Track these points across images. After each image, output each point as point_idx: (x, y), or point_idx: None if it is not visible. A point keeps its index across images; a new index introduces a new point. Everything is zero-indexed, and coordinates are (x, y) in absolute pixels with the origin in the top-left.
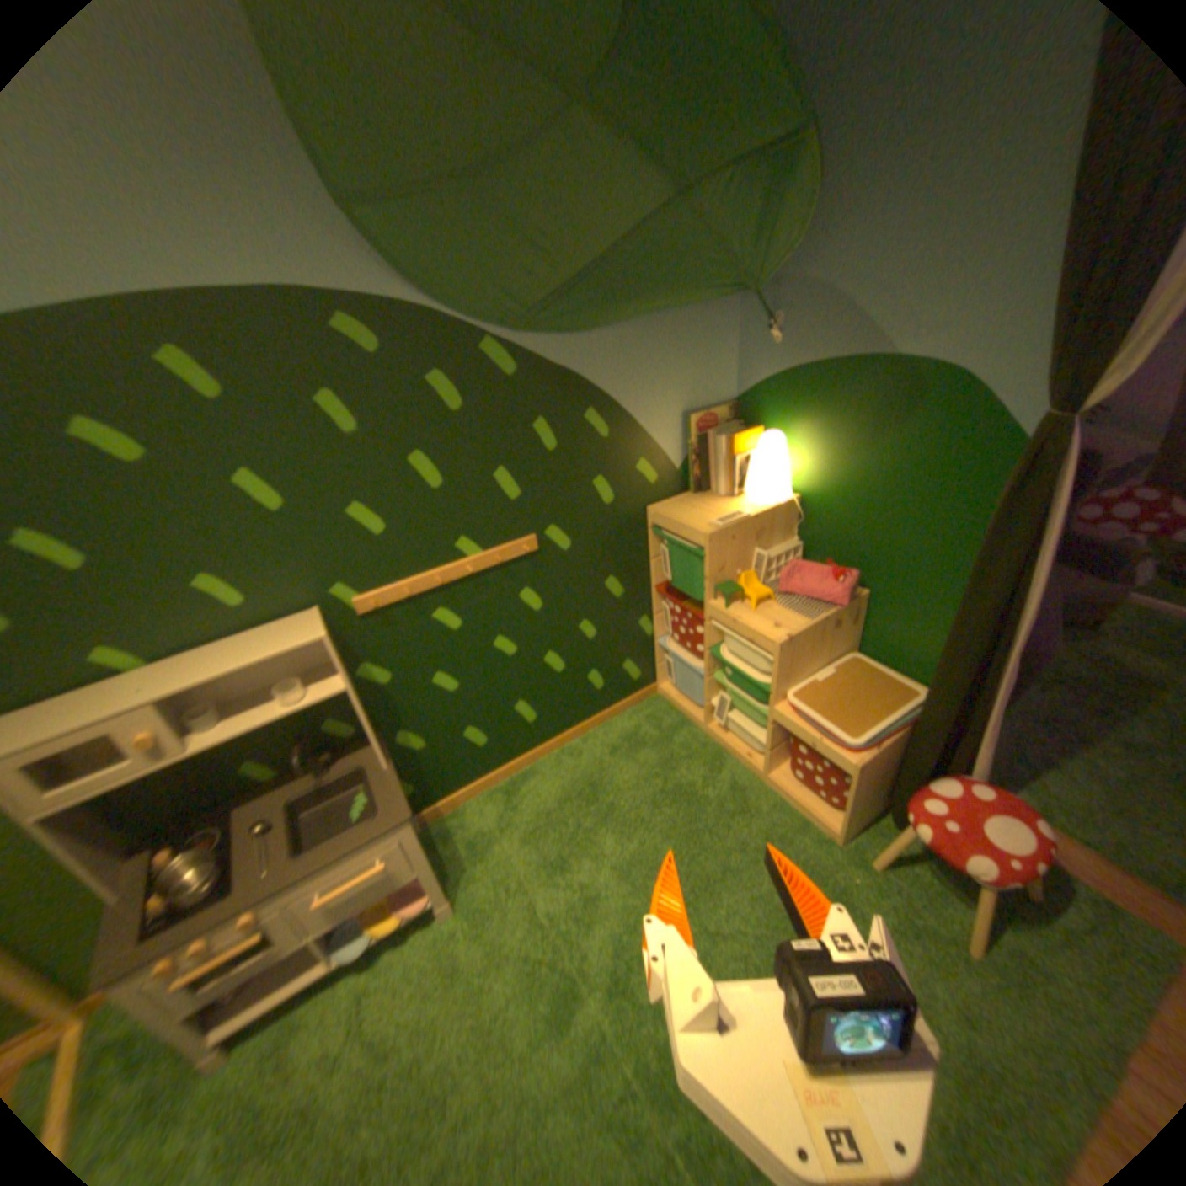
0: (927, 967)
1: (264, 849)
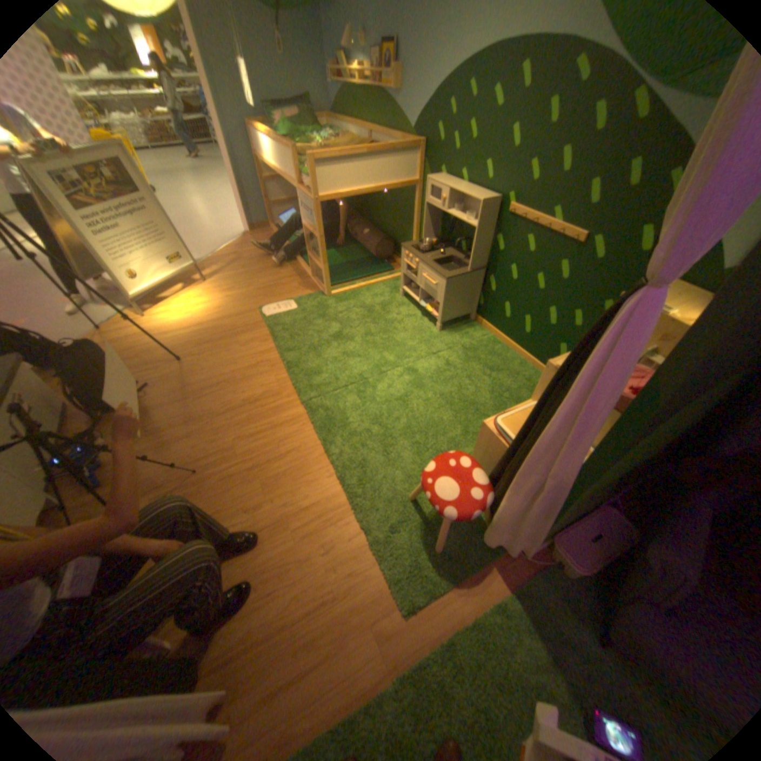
0: (406, 474)
1: (435, 257)
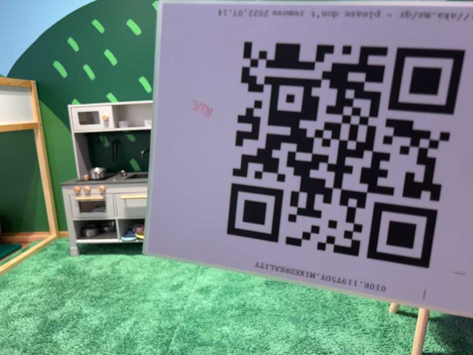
0: (376, 348)
1: (118, 178)
